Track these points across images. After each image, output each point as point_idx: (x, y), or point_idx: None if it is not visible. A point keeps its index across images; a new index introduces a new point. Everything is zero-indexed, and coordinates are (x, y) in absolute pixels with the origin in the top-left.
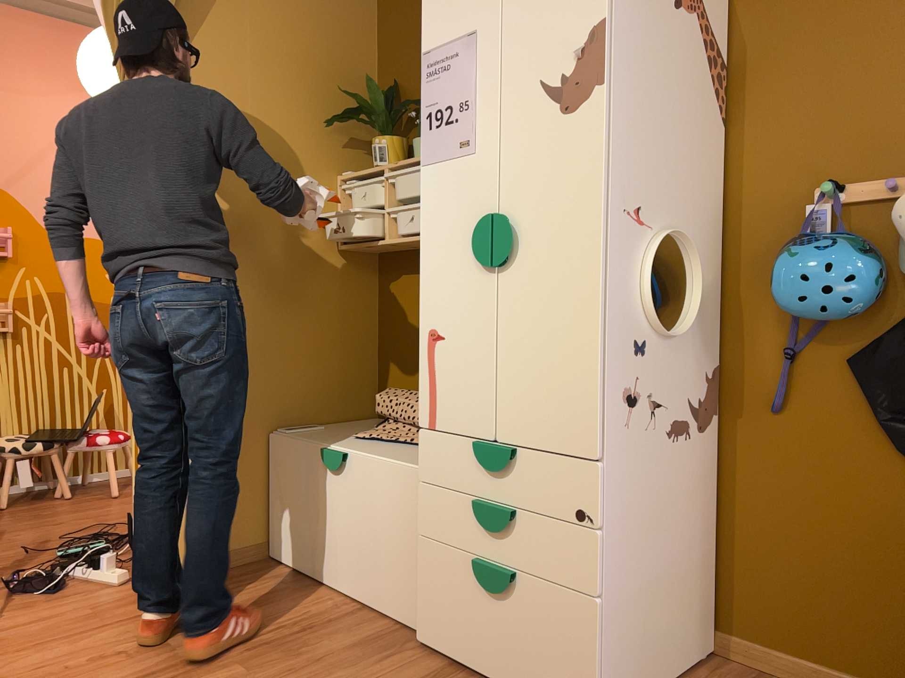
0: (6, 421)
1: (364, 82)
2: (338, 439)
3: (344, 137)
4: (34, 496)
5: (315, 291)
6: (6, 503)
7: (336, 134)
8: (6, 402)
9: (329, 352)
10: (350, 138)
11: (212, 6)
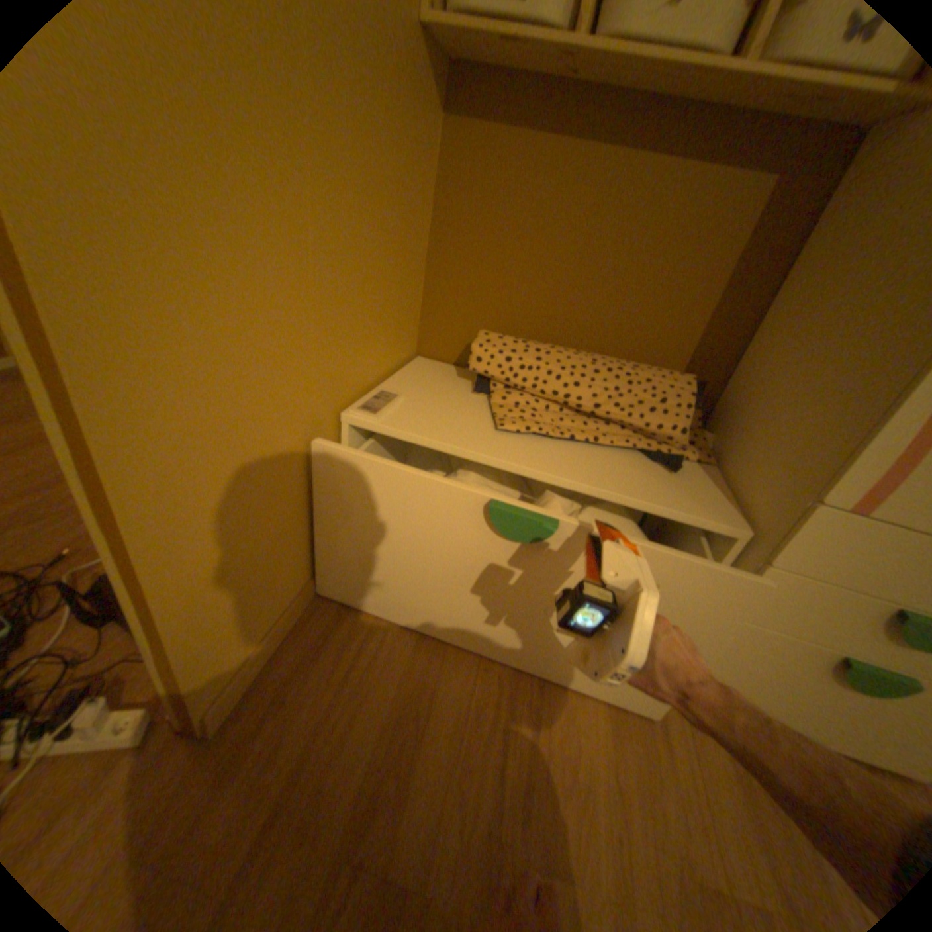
0: None
1: None
2: (481, 434)
3: None
4: None
5: (389, 125)
6: None
7: None
8: None
9: (393, 262)
10: None
11: None
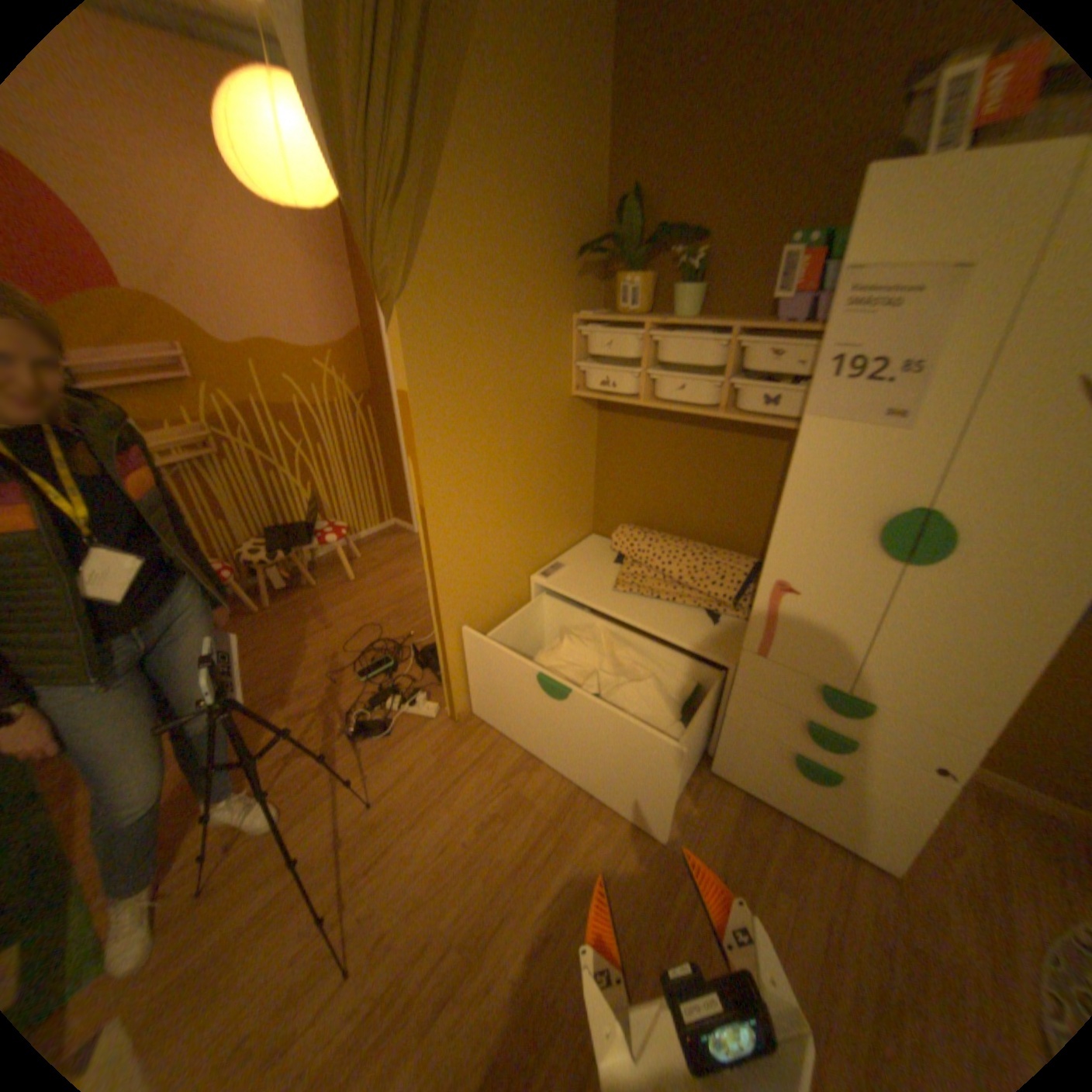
0: (235, 530)
1: (595, 181)
2: (600, 593)
3: (577, 262)
4: (282, 587)
5: (554, 444)
6: (267, 605)
7: (571, 262)
8: (229, 515)
9: (564, 495)
10: (582, 263)
11: (450, 94)
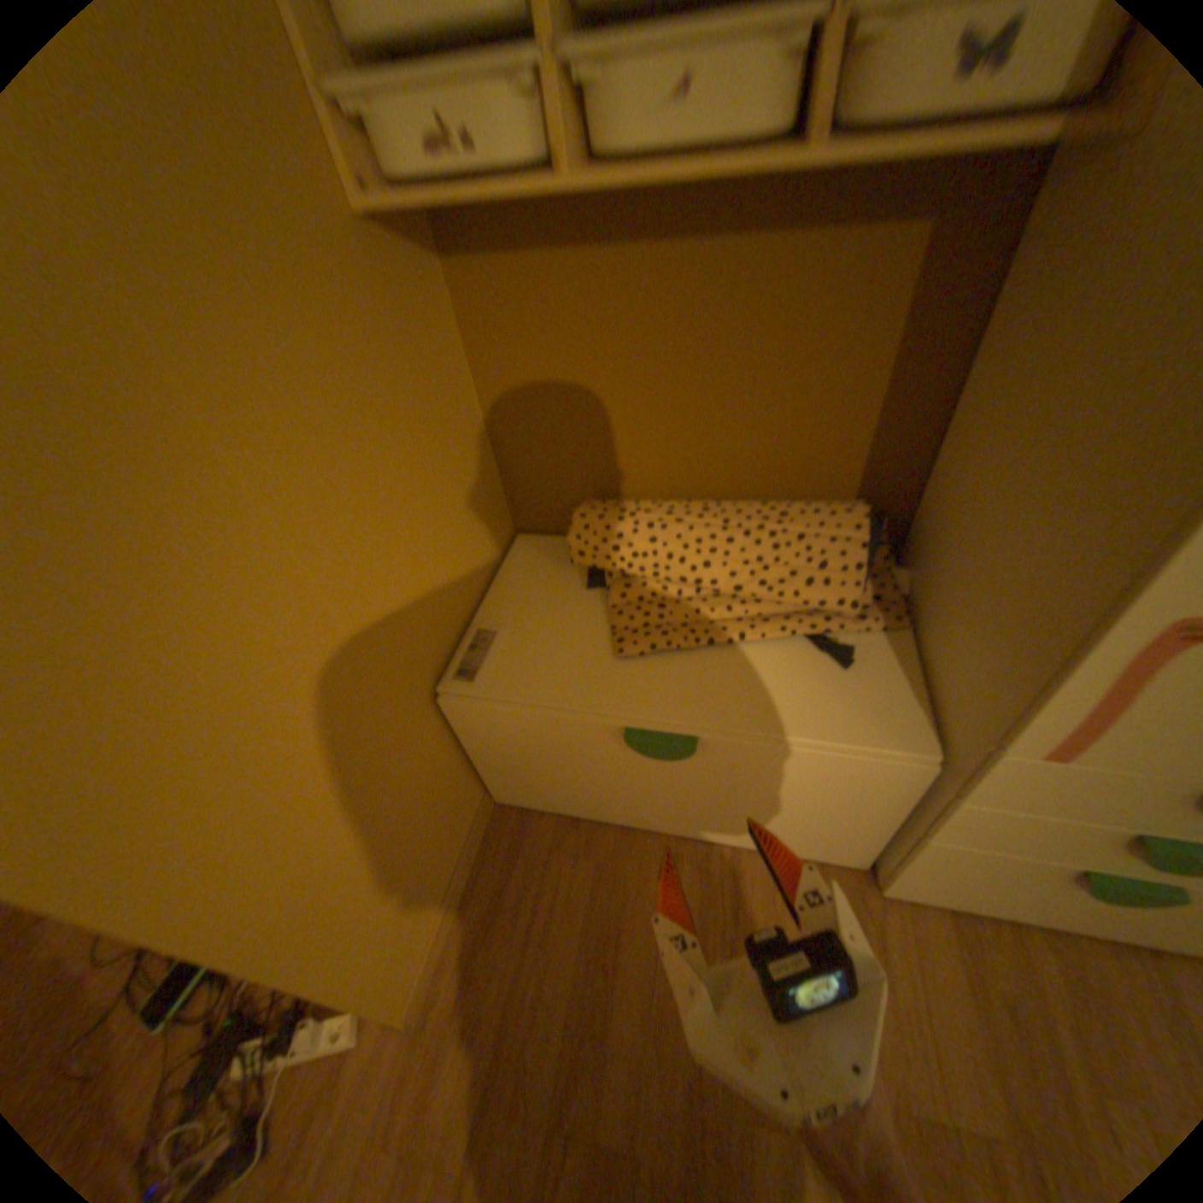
0: None
1: None
2: (597, 672)
3: None
4: None
5: (365, 371)
6: None
7: None
8: None
9: (439, 487)
10: None
11: None
